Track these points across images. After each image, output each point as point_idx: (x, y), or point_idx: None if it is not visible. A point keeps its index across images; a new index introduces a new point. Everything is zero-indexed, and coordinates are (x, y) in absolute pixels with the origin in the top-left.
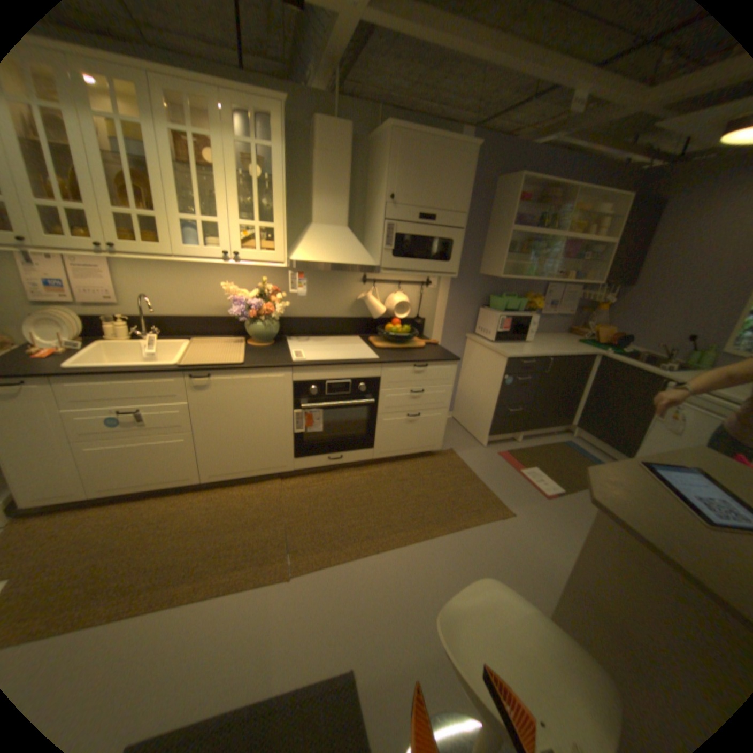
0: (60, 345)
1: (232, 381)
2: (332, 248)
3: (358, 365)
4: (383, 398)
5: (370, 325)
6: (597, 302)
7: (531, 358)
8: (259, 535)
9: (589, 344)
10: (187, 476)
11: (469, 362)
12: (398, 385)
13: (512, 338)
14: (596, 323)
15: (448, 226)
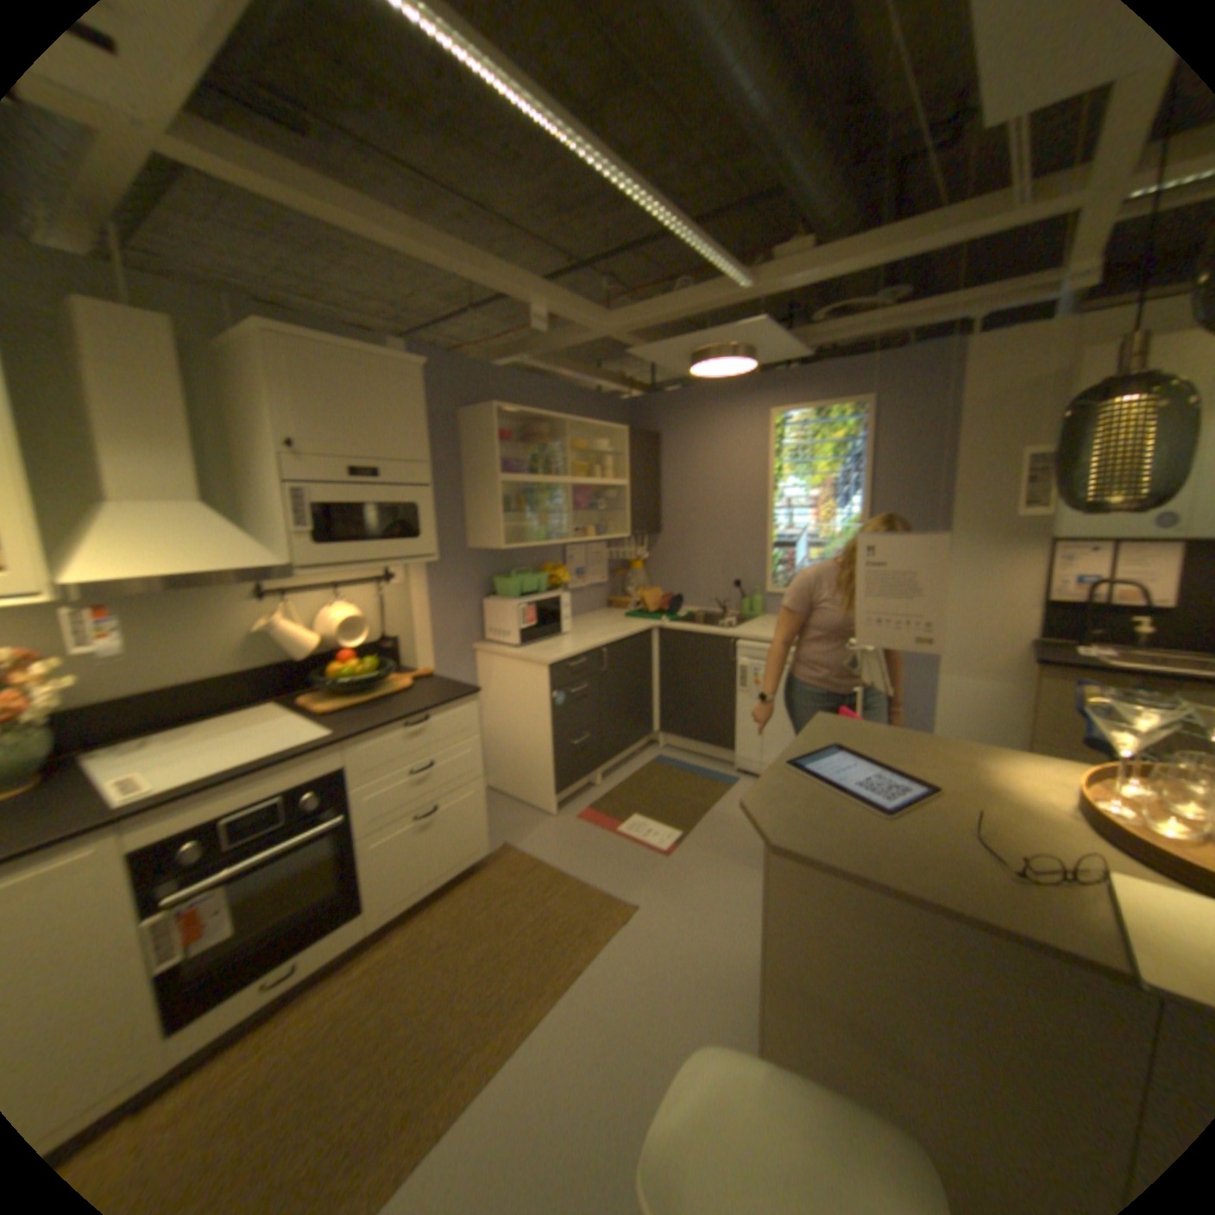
0: None
1: None
2: (169, 546)
3: (287, 762)
4: (358, 808)
5: (290, 676)
6: (626, 561)
7: (578, 657)
8: None
9: (636, 618)
10: None
11: (488, 688)
12: (382, 771)
13: (542, 634)
14: (634, 588)
15: (401, 485)
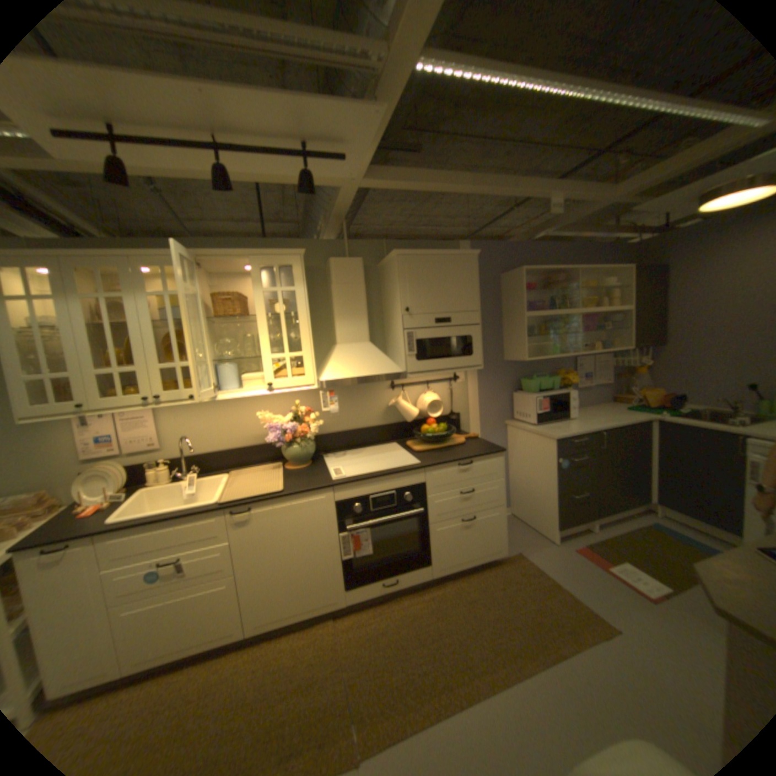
0: (106, 499)
1: (273, 511)
2: (359, 363)
3: (401, 473)
4: (433, 506)
5: (406, 429)
6: (633, 366)
7: (583, 437)
8: (315, 702)
9: (640, 411)
10: (229, 631)
11: (516, 450)
12: (446, 488)
13: (555, 418)
14: (640, 388)
15: (464, 325)
